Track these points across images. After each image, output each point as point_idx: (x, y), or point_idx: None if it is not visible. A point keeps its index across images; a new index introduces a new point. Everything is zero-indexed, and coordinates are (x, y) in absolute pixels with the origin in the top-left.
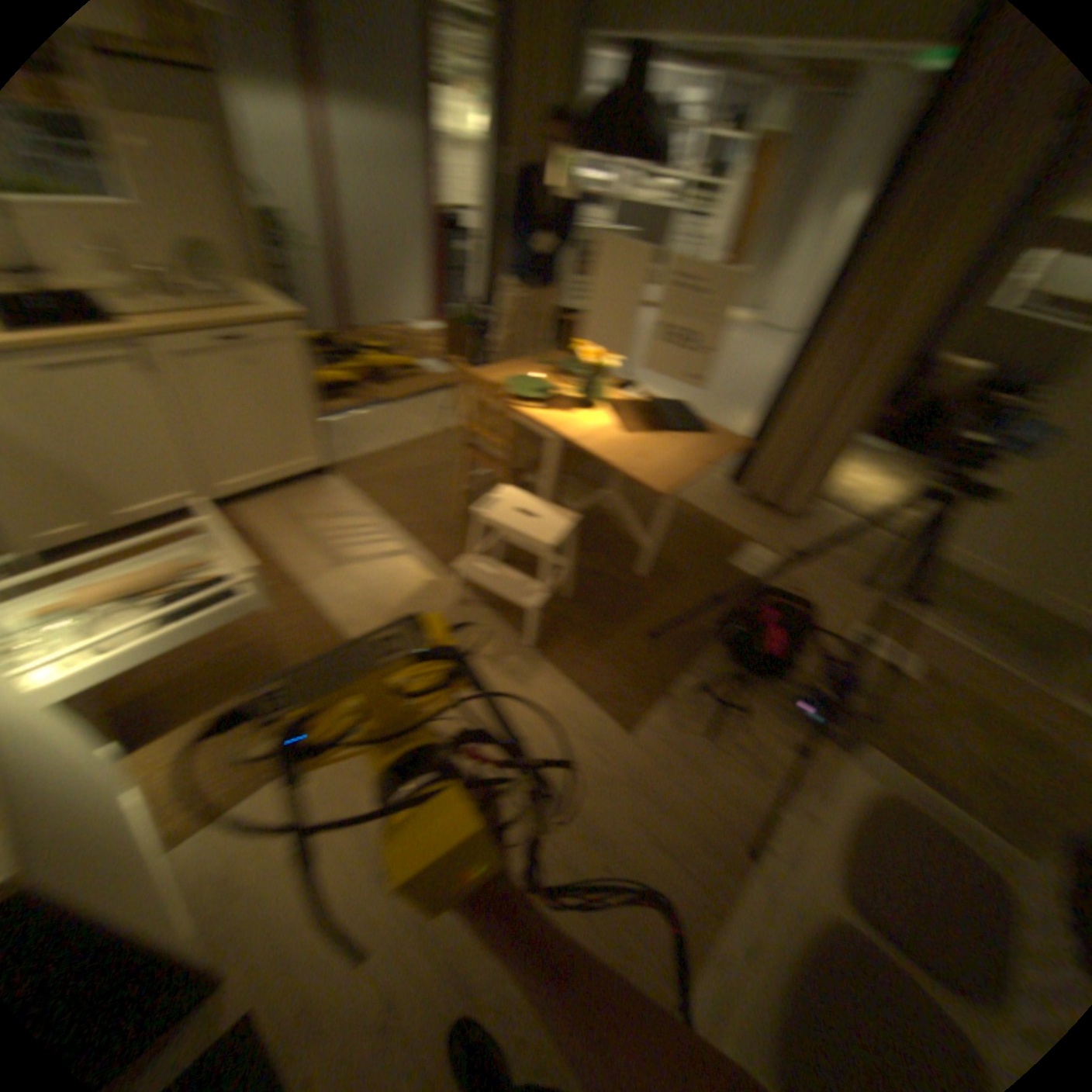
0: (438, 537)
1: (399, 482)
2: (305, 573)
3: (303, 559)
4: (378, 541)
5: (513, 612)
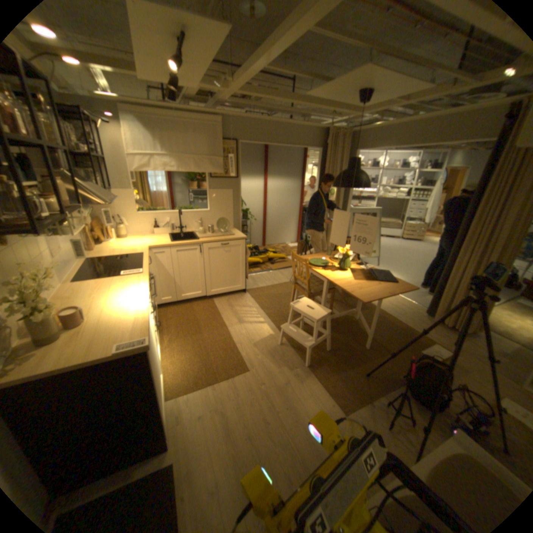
0: (276, 318)
1: (266, 297)
2: (225, 323)
3: (226, 318)
4: (253, 317)
5: (300, 351)
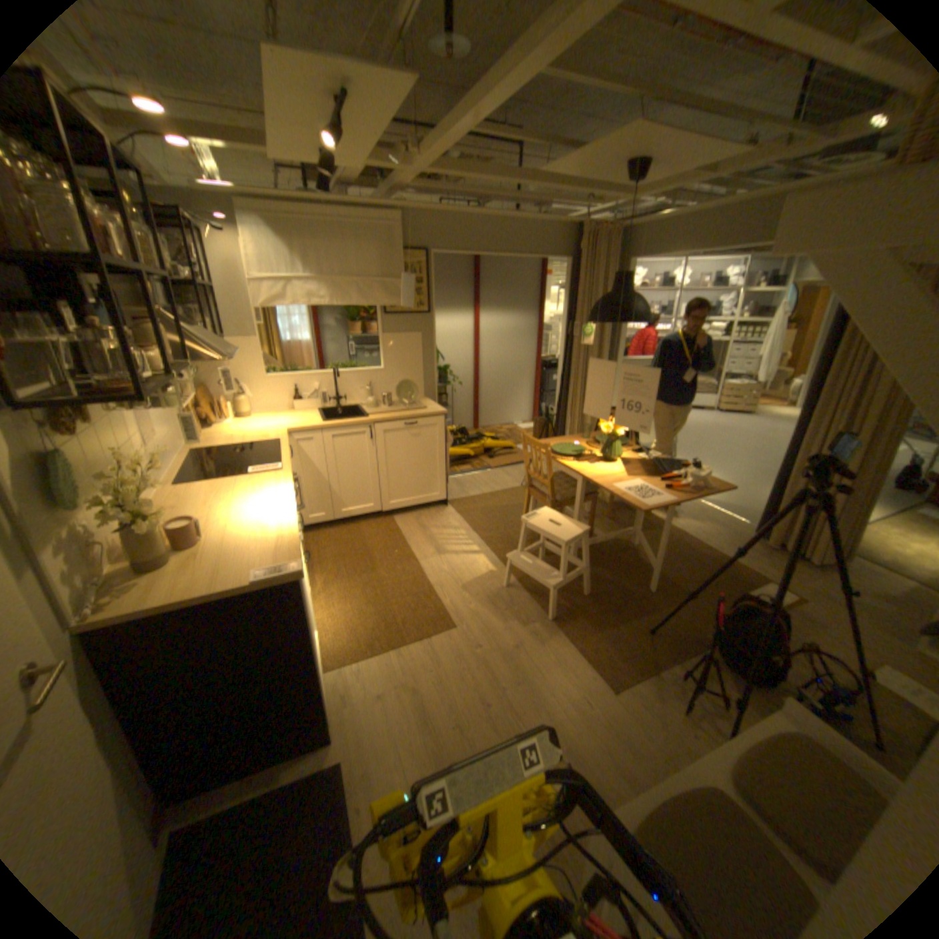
0: (499, 546)
1: (482, 512)
2: (415, 554)
3: (416, 547)
4: (461, 544)
5: (540, 596)
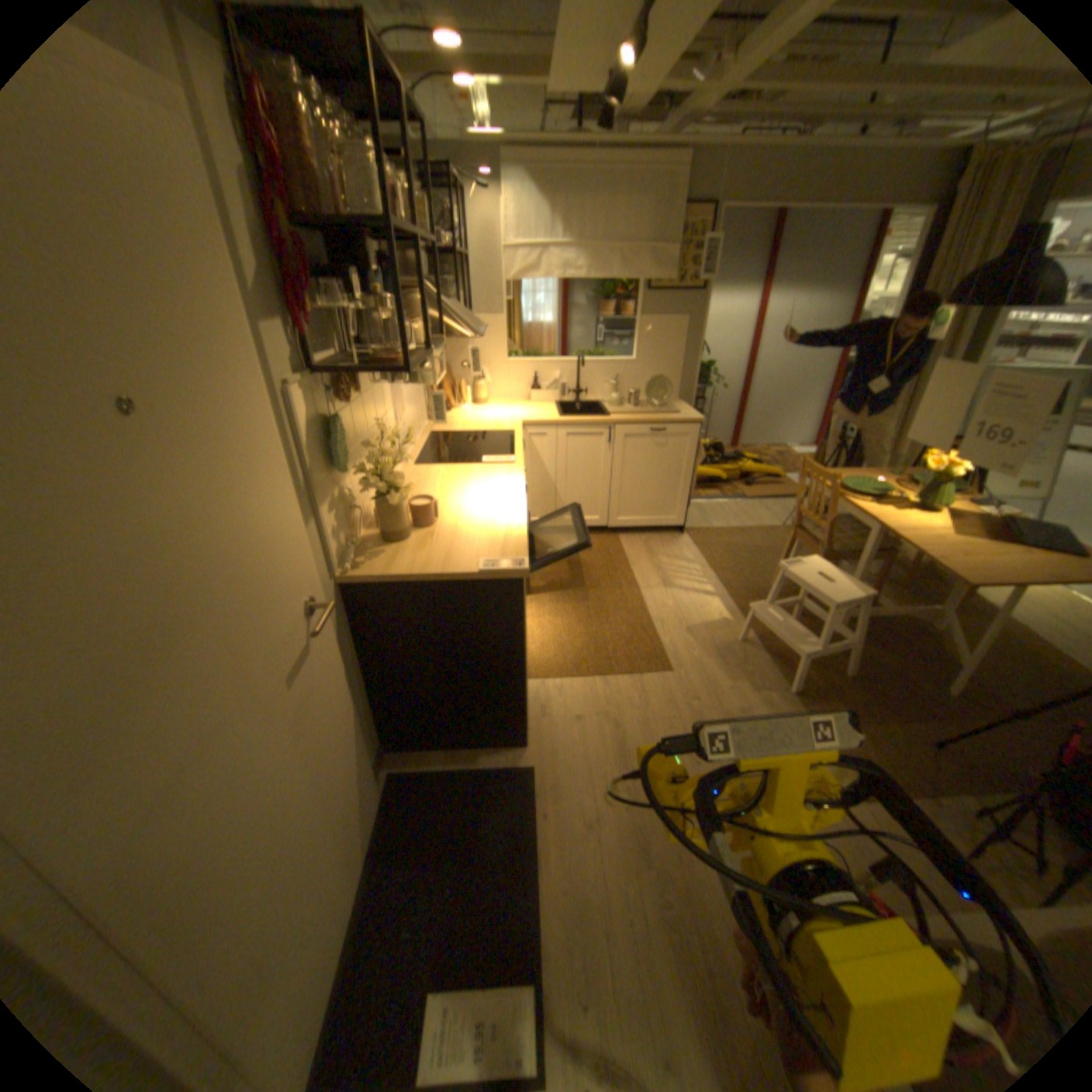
0: (741, 592)
1: (725, 549)
2: (637, 582)
3: (639, 574)
4: (693, 581)
5: (784, 663)
